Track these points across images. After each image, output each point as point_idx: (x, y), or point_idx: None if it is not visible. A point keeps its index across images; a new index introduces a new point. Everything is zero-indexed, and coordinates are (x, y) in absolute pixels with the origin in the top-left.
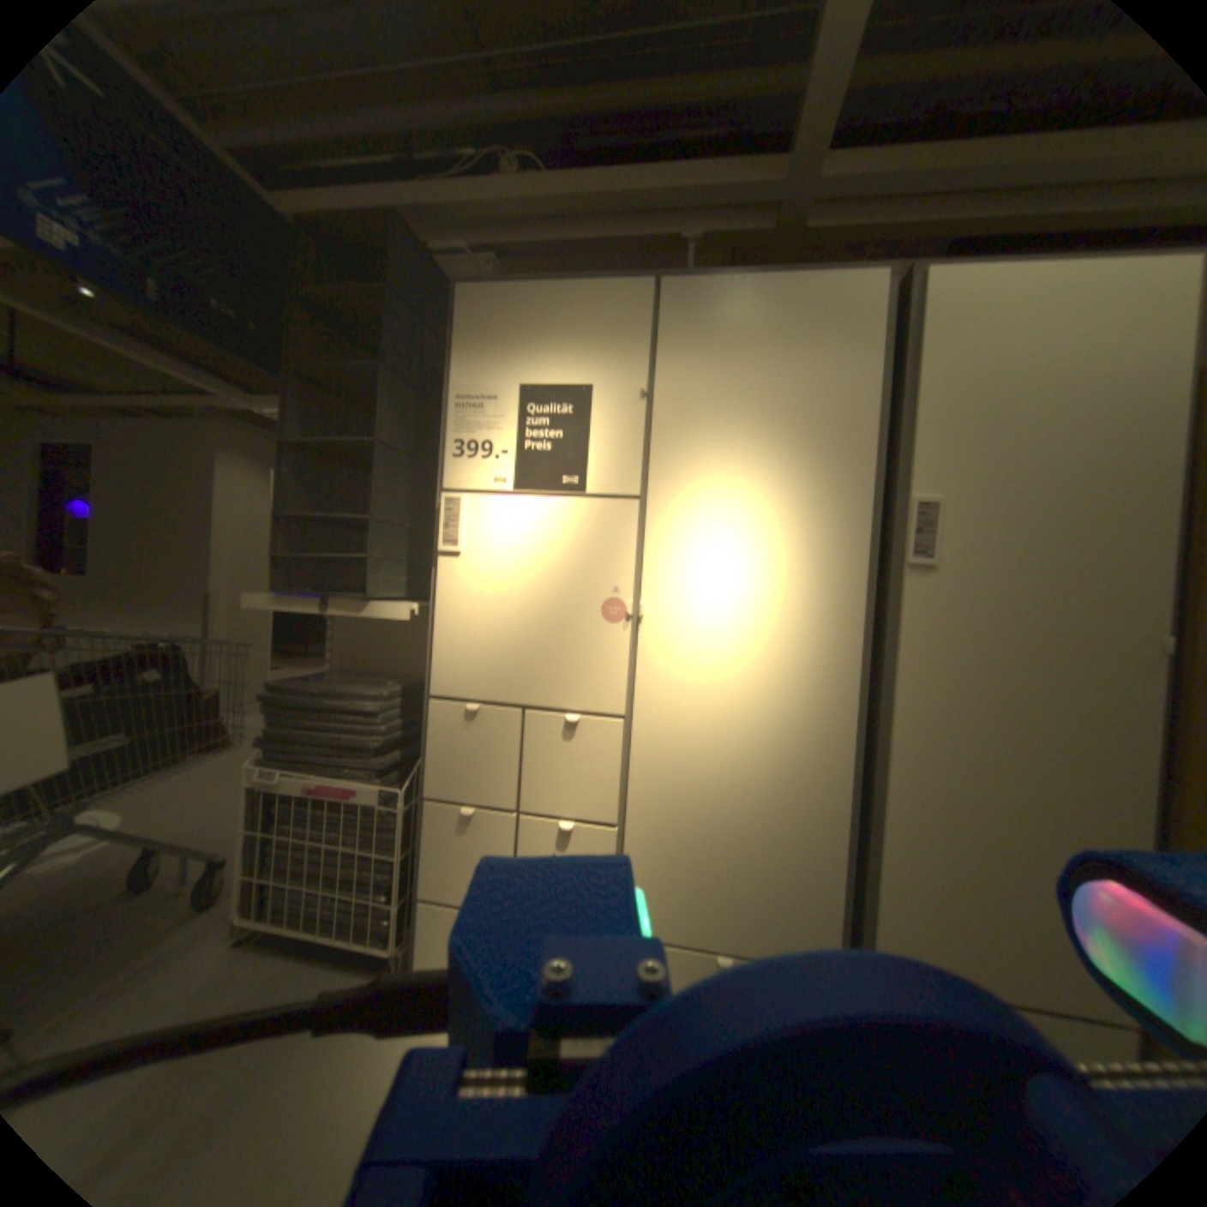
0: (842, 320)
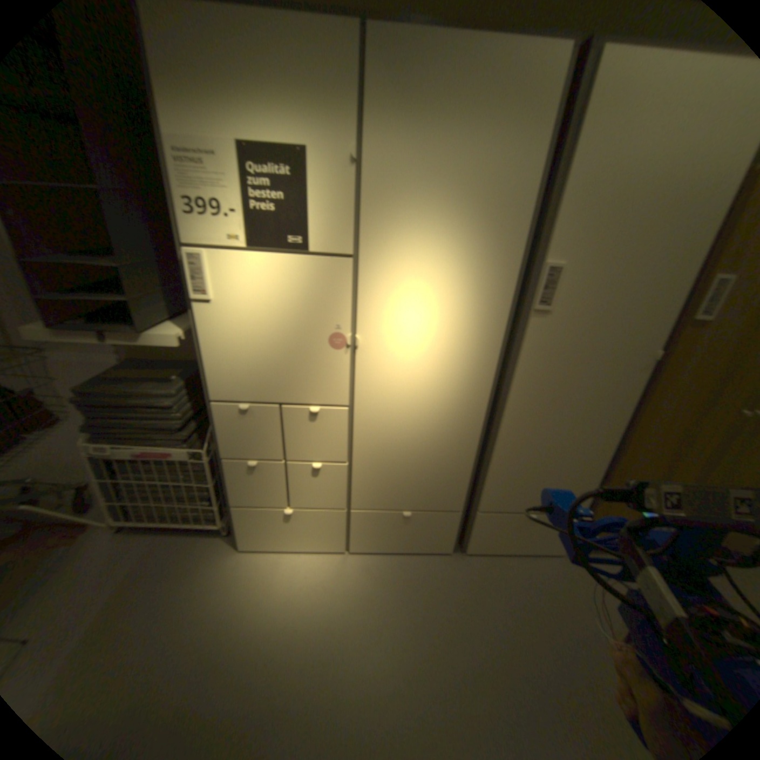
0: (525, 95)
